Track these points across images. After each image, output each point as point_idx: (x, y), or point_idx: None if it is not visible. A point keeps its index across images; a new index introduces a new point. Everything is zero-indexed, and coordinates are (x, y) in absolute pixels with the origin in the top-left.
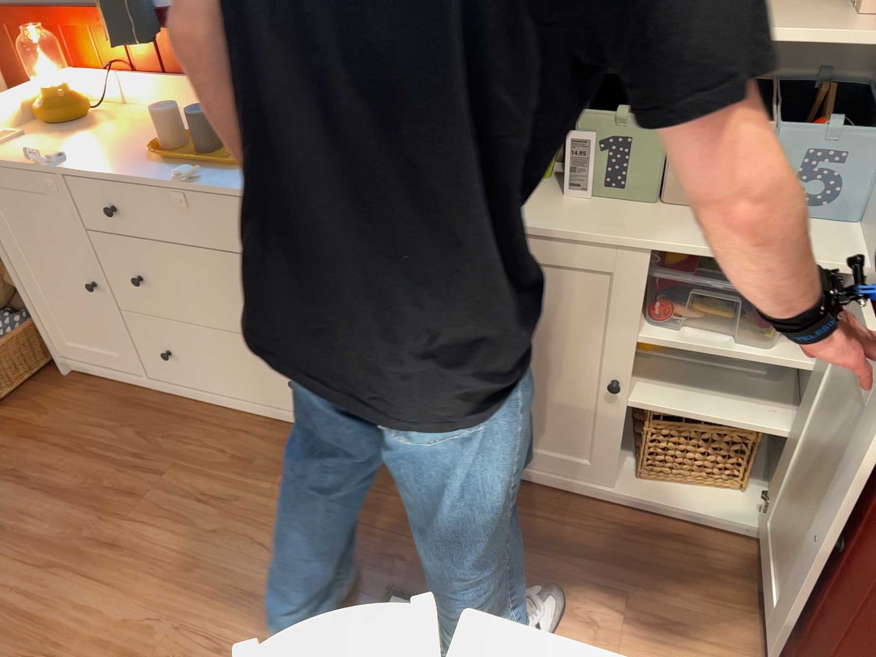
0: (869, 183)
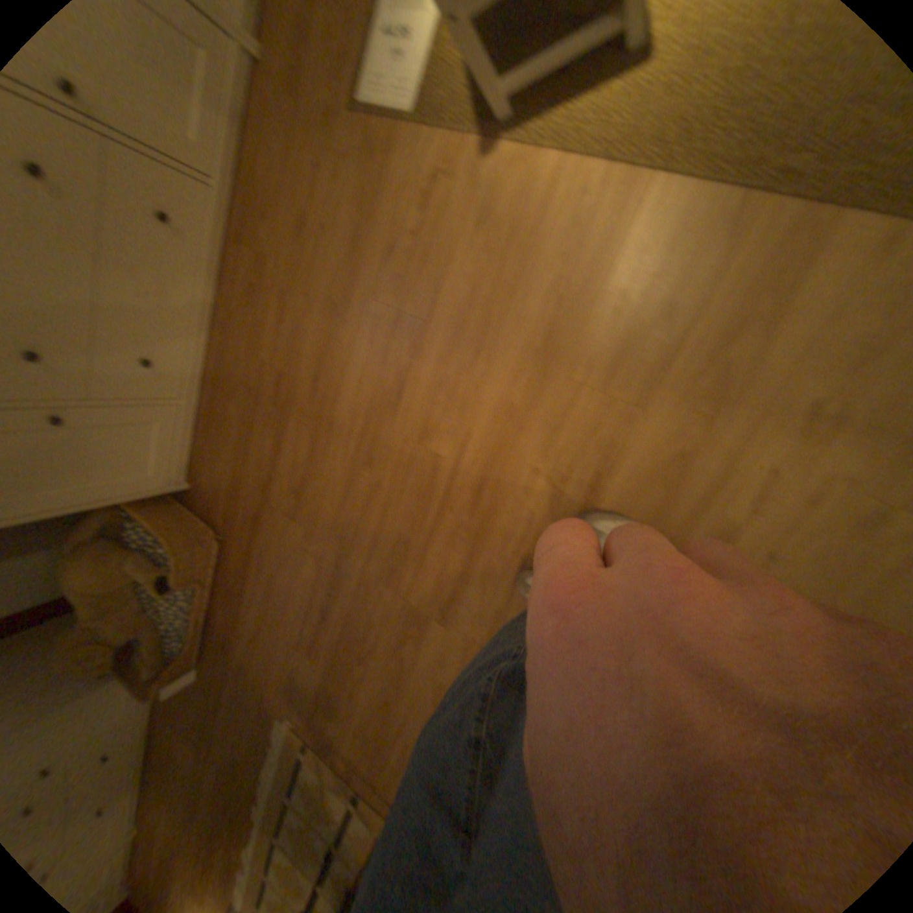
0: None
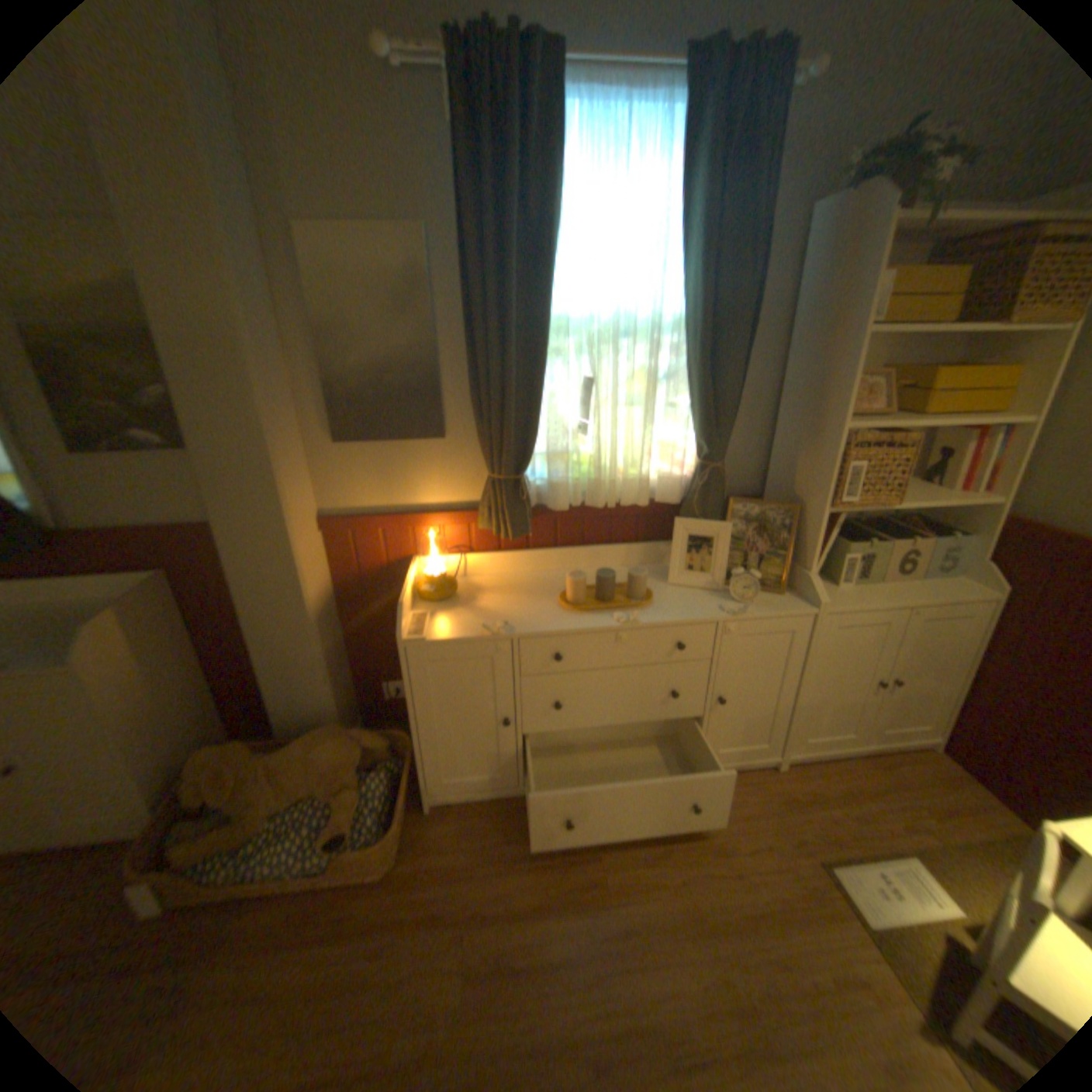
0: (975, 556)
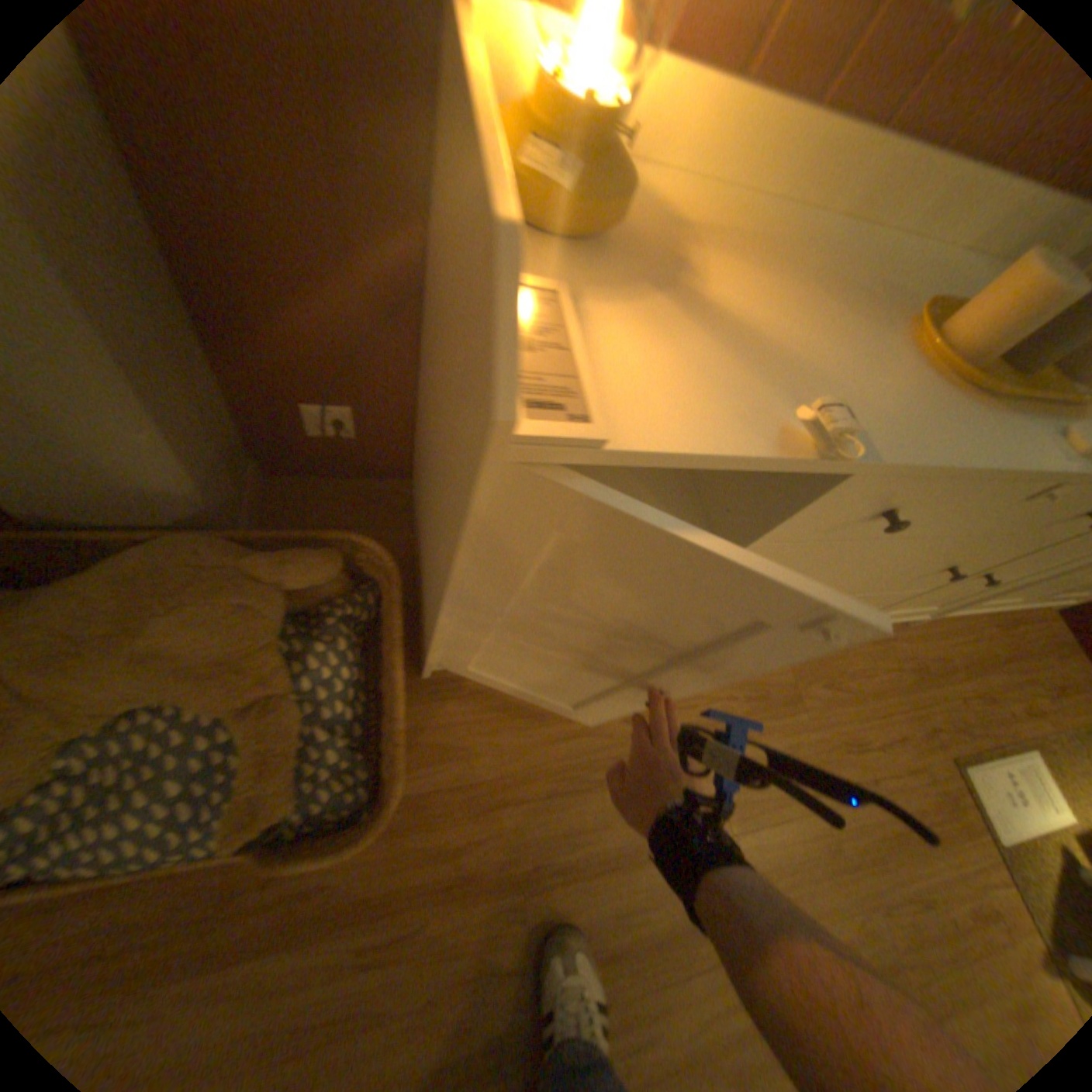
0: None
